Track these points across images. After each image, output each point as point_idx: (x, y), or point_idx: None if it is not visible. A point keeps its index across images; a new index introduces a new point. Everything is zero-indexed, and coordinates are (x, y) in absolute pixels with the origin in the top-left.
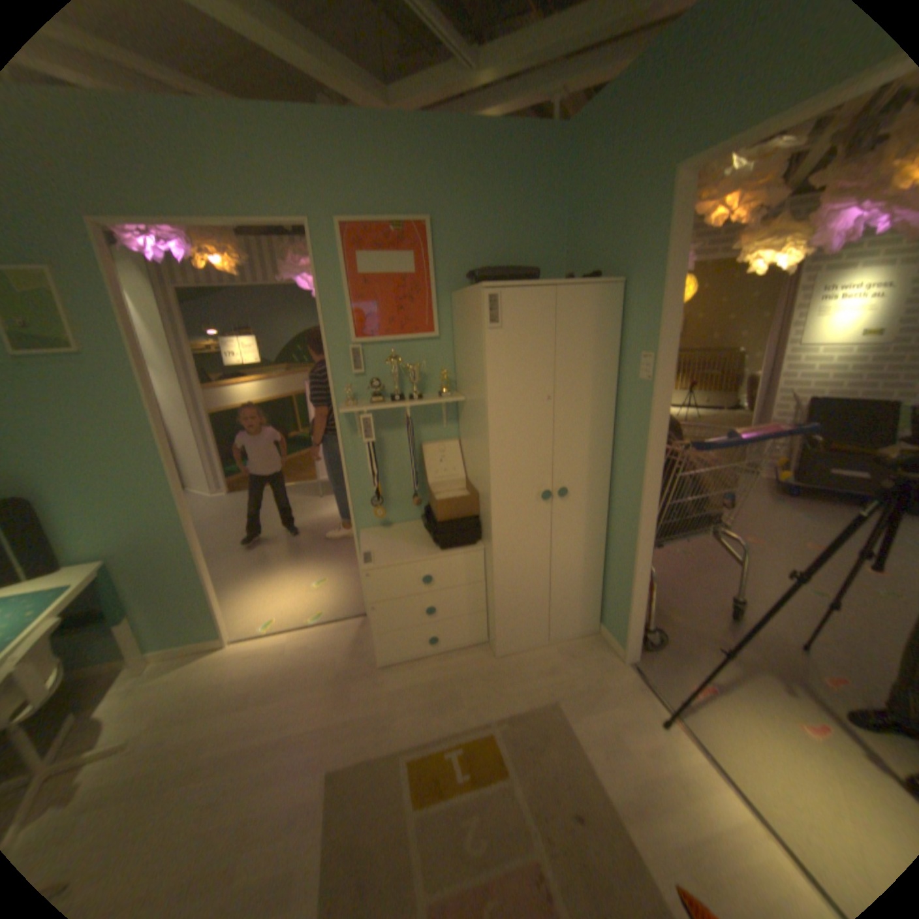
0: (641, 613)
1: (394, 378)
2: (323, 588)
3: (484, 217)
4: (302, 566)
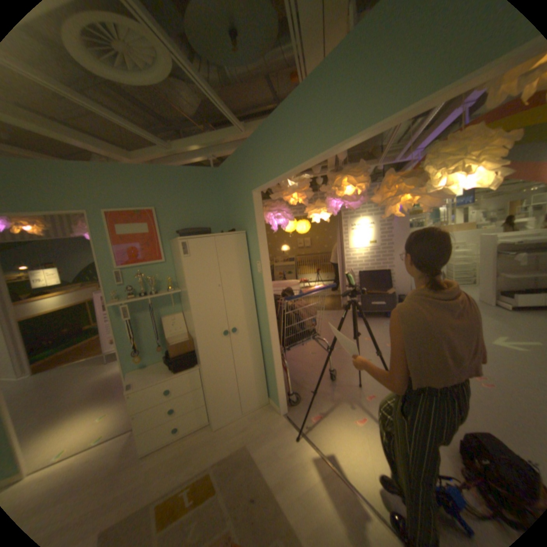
0: (281, 385)
1: (140, 285)
2: (103, 420)
3: (183, 207)
4: (89, 410)
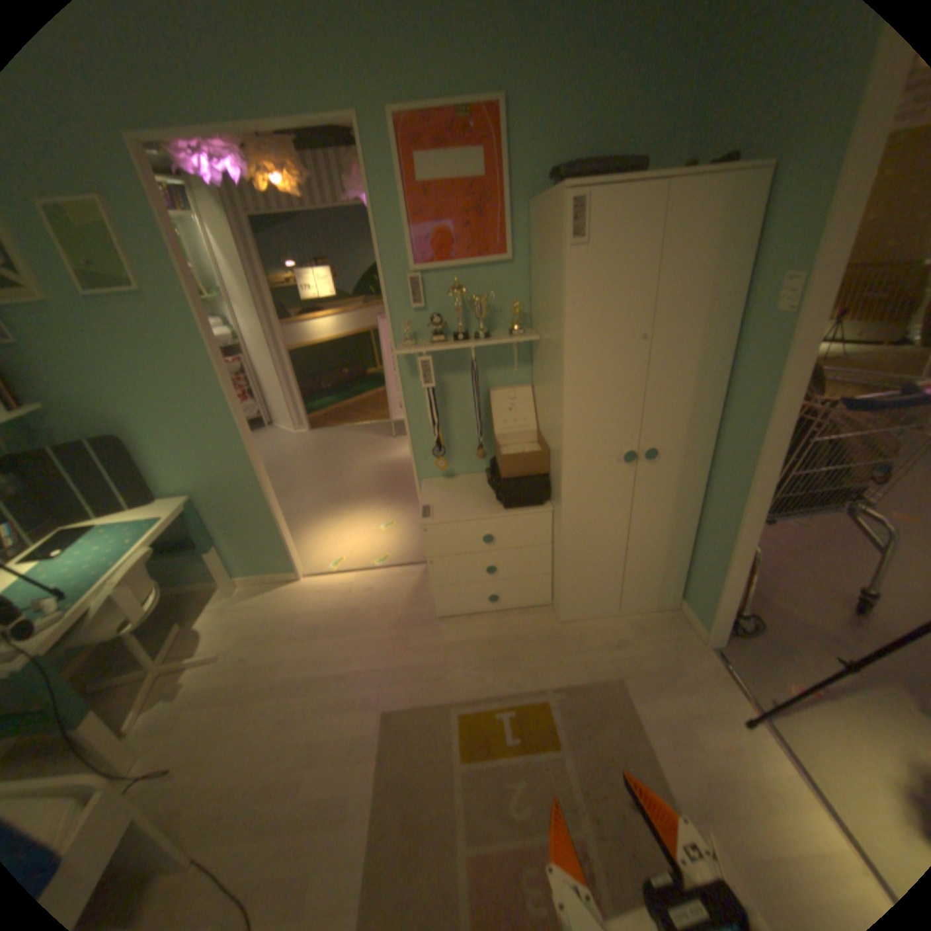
0: (735, 597)
1: (457, 313)
2: (390, 530)
3: (577, 87)
4: (372, 507)
